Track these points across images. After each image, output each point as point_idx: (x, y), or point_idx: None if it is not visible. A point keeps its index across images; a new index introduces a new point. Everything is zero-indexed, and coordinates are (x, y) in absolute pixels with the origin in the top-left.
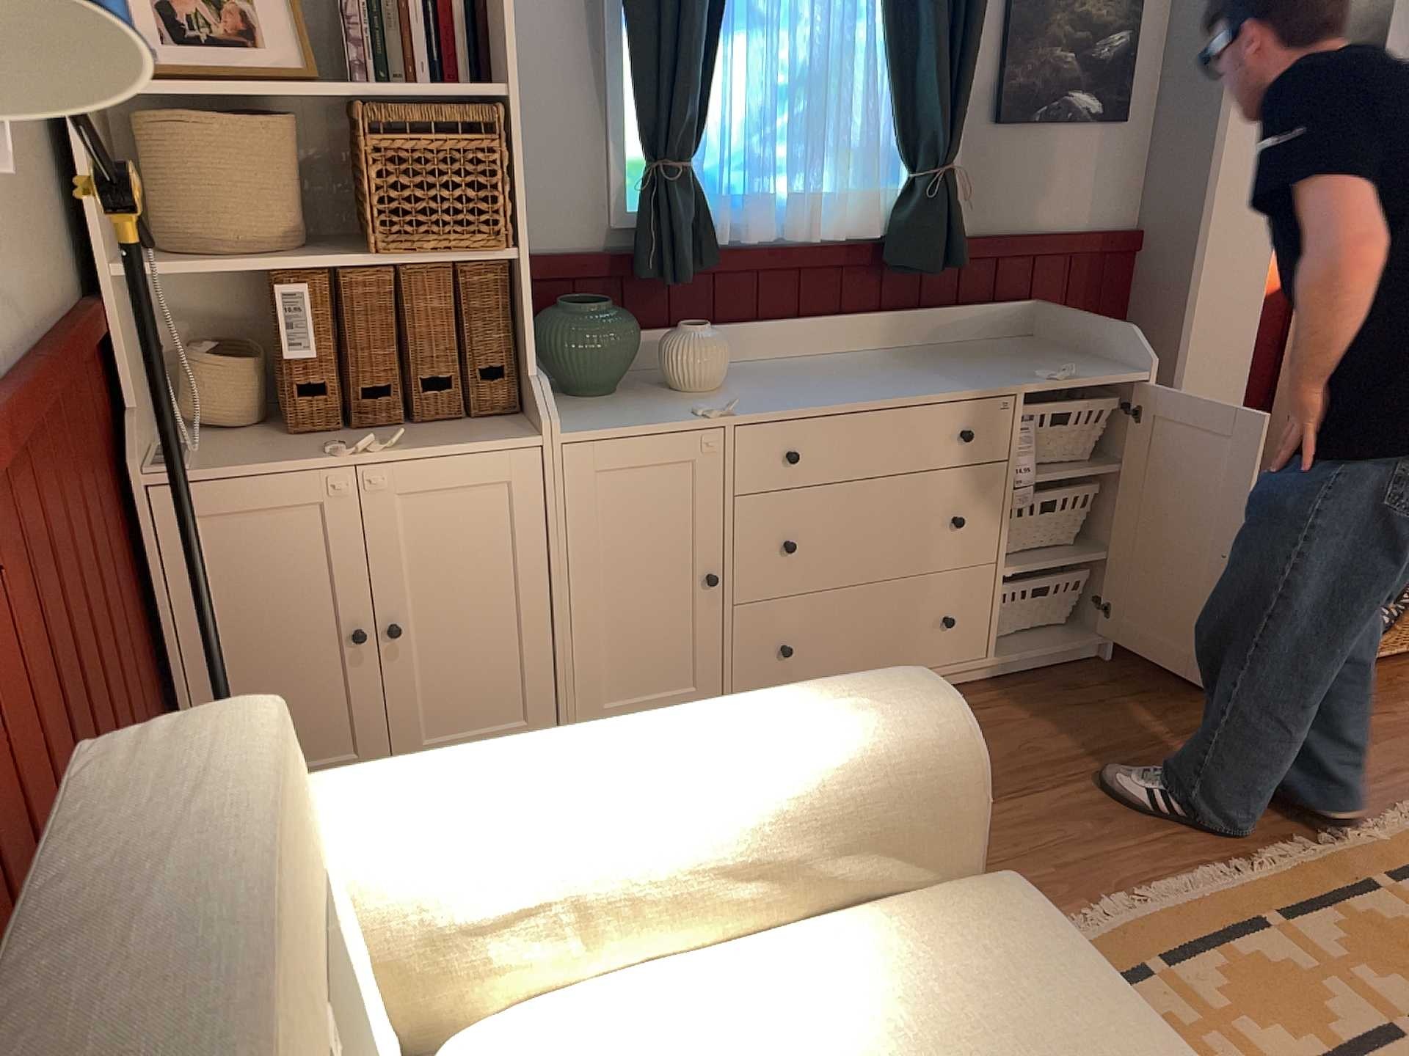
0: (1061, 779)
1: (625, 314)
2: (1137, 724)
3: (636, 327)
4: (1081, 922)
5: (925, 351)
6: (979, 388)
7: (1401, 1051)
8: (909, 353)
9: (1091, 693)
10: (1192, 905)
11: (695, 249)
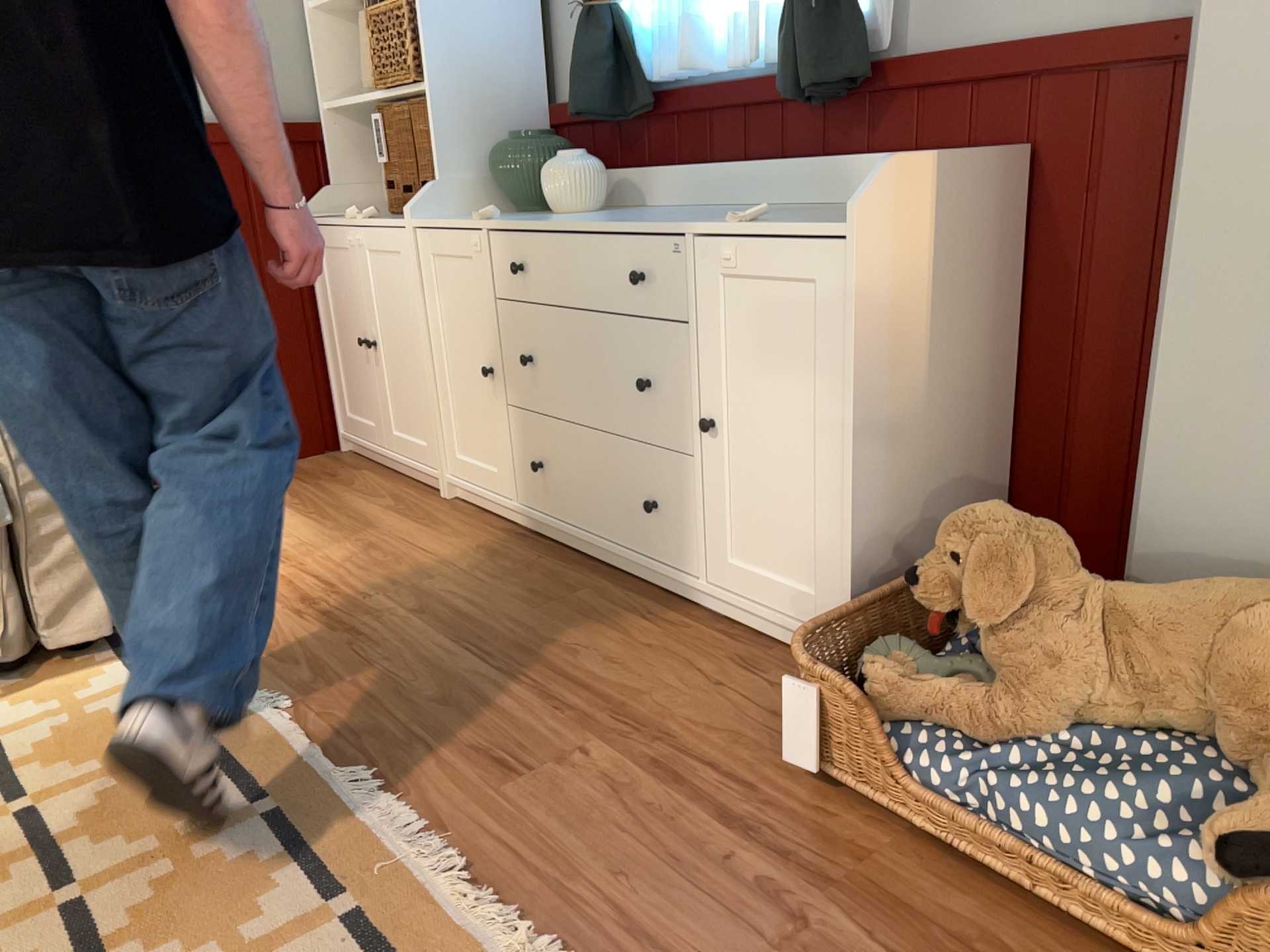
0: (519, 672)
1: (536, 143)
2: (677, 712)
3: (539, 154)
4: (270, 698)
5: (829, 207)
6: (663, 224)
7: (41, 888)
8: (808, 208)
9: (739, 677)
10: (289, 754)
11: (607, 85)
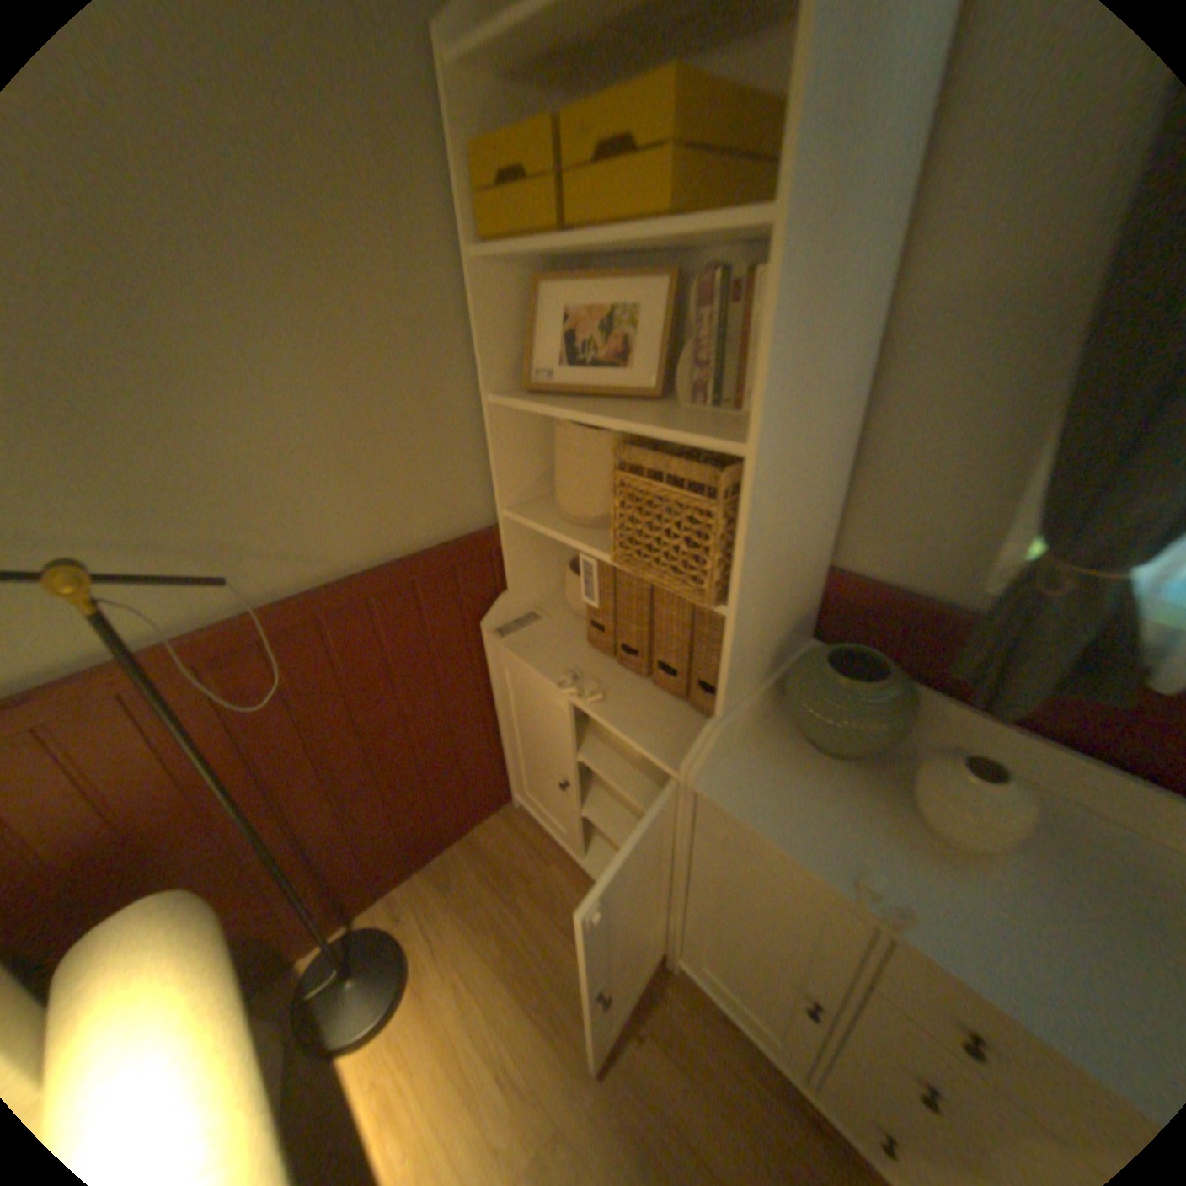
0: None
1: (898, 705)
2: None
3: (905, 726)
4: None
5: None
6: None
7: None
8: None
9: None
10: None
11: (1079, 679)
